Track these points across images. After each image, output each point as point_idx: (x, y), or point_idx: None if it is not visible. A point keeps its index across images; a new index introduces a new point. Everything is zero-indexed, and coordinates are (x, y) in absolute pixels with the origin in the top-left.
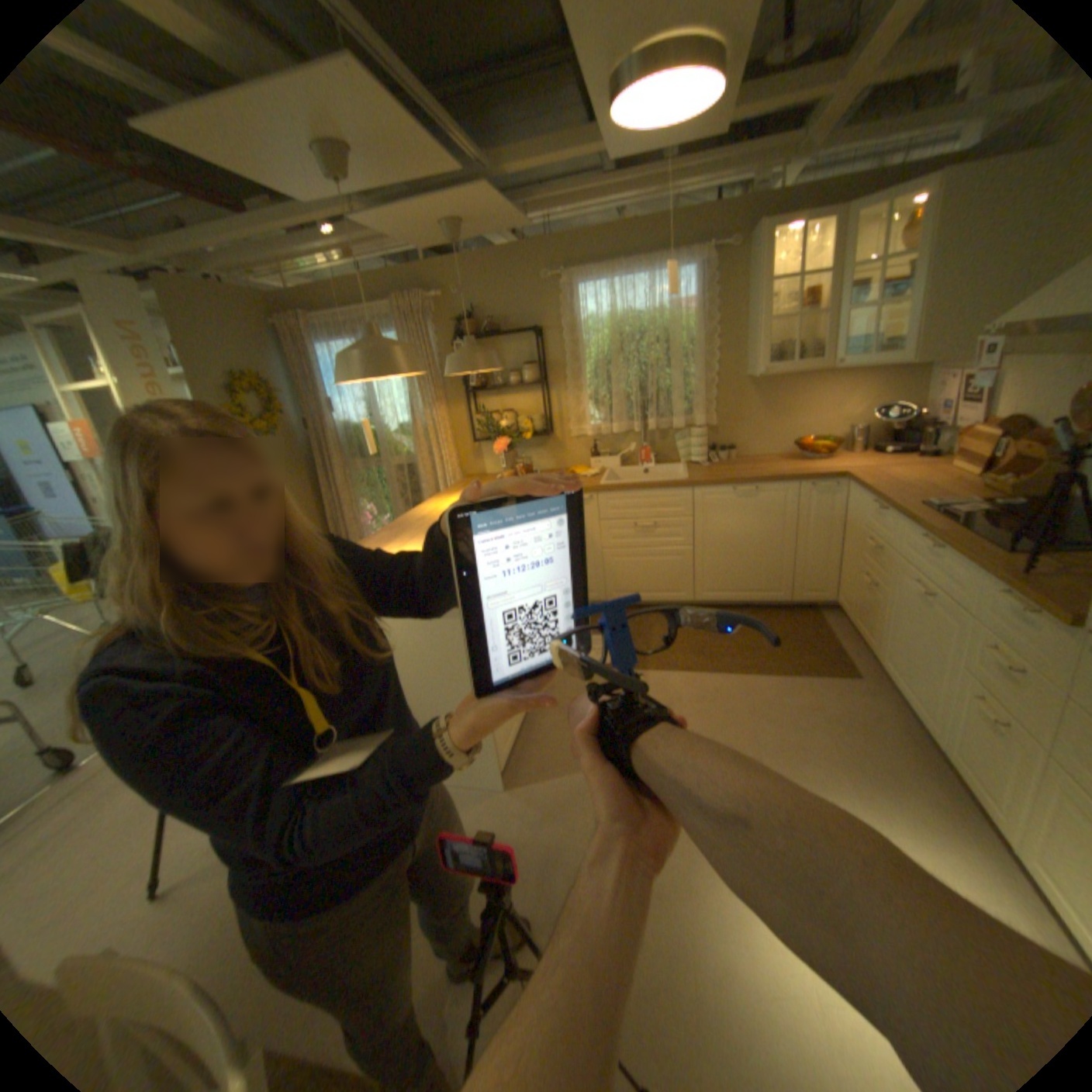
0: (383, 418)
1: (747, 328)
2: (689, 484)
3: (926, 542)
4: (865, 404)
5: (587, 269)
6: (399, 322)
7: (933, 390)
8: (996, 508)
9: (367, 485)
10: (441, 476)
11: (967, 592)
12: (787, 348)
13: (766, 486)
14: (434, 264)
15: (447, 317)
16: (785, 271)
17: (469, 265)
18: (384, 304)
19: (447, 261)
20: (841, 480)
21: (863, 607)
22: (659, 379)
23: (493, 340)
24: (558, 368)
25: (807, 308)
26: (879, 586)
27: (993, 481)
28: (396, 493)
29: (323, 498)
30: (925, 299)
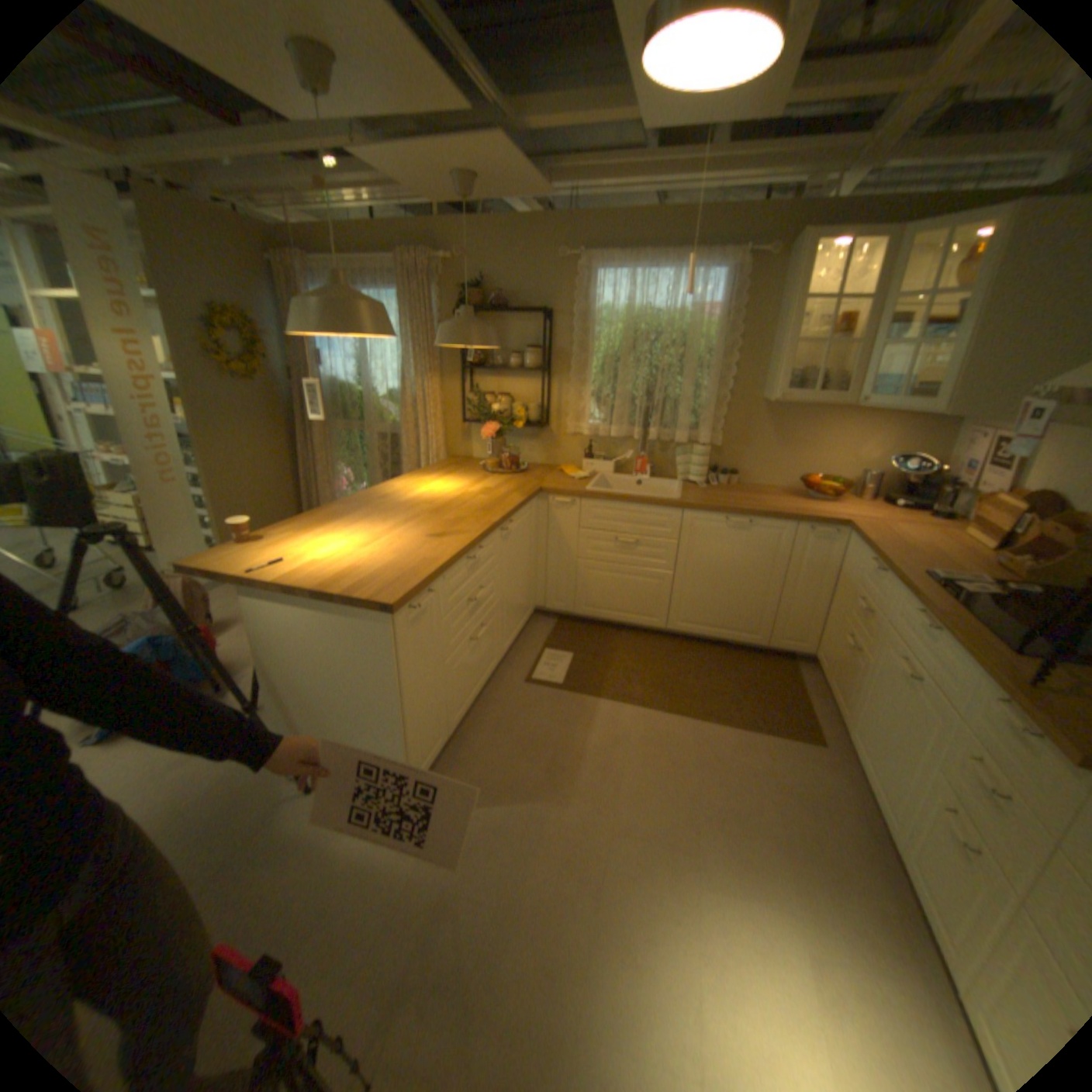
0: (373, 380)
1: (772, 346)
2: (680, 505)
3: (924, 619)
4: (885, 449)
5: (611, 253)
6: (403, 280)
7: (960, 446)
8: (1009, 593)
9: (349, 448)
10: (425, 452)
11: (961, 687)
12: (810, 375)
13: (762, 521)
14: (449, 222)
15: (455, 282)
16: (824, 289)
17: (486, 230)
18: (390, 257)
19: (463, 221)
20: (843, 528)
21: (843, 669)
22: (669, 386)
23: (501, 315)
24: (565, 357)
25: (840, 334)
26: (864, 652)
27: (1008, 559)
28: (376, 462)
29: (300, 455)
30: (972, 345)
